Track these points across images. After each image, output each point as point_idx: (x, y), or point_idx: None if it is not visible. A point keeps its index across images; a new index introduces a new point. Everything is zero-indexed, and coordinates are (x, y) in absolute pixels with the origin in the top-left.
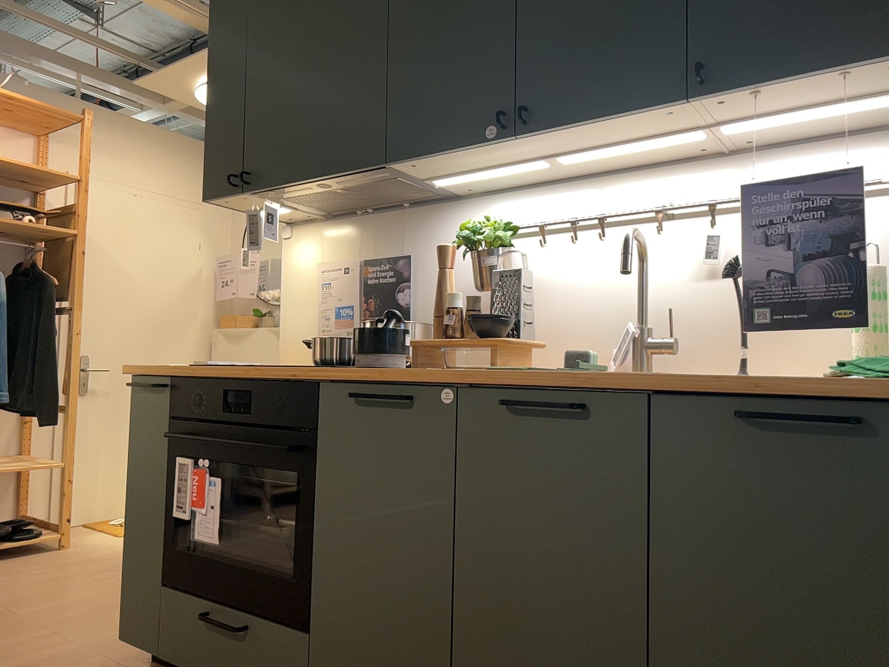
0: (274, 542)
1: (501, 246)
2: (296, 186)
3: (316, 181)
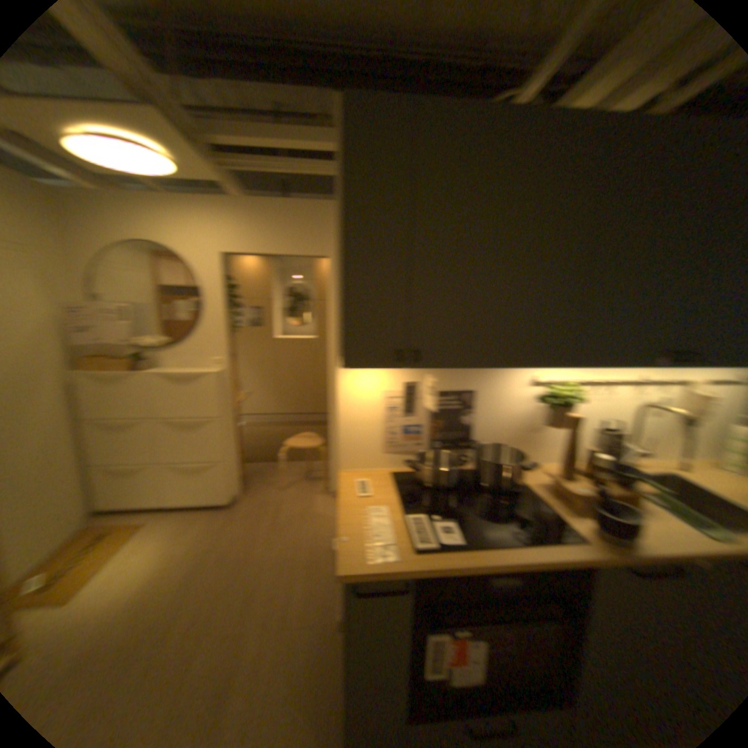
0: (522, 659)
1: (573, 401)
2: (468, 367)
3: (494, 367)
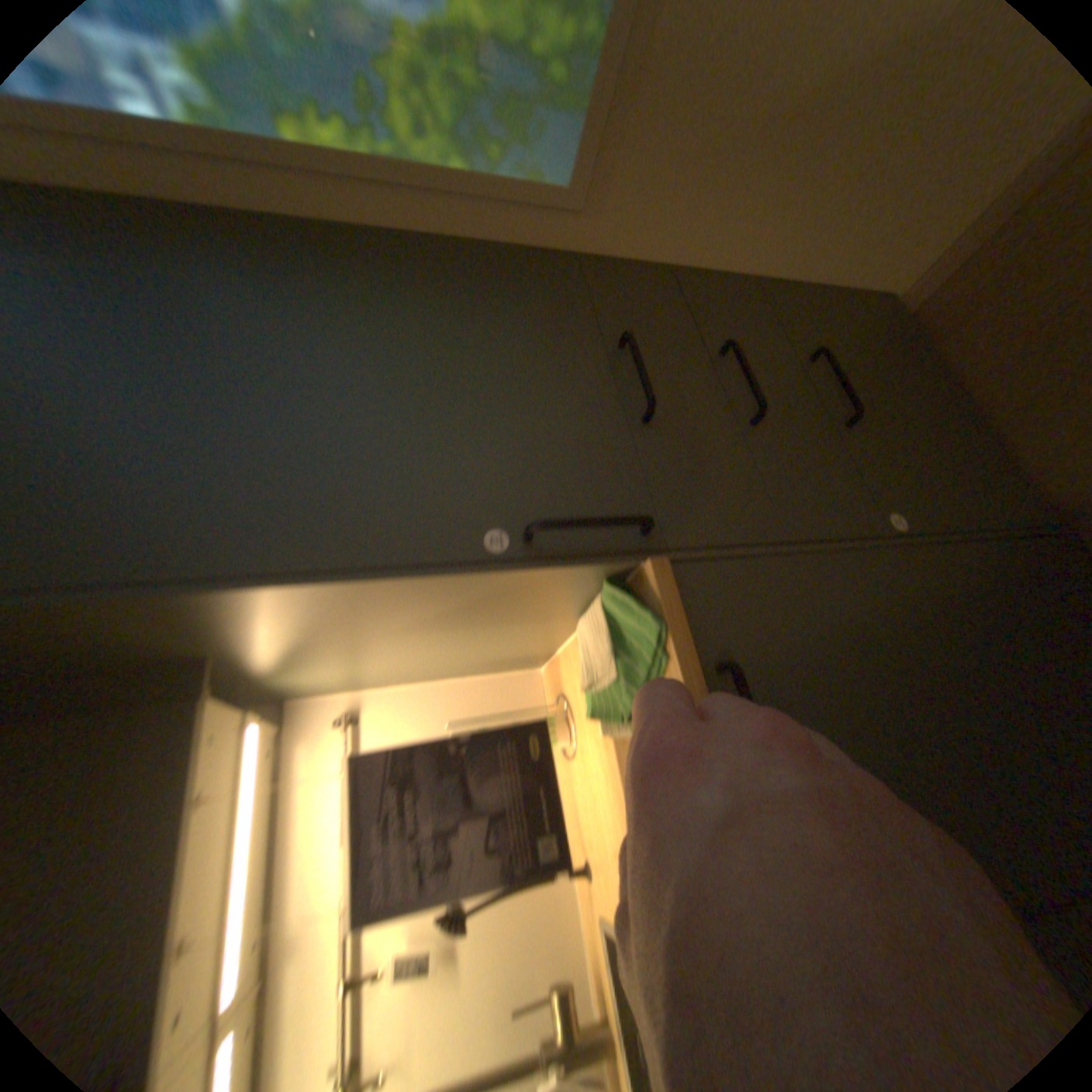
0: None
1: None
2: None
3: None
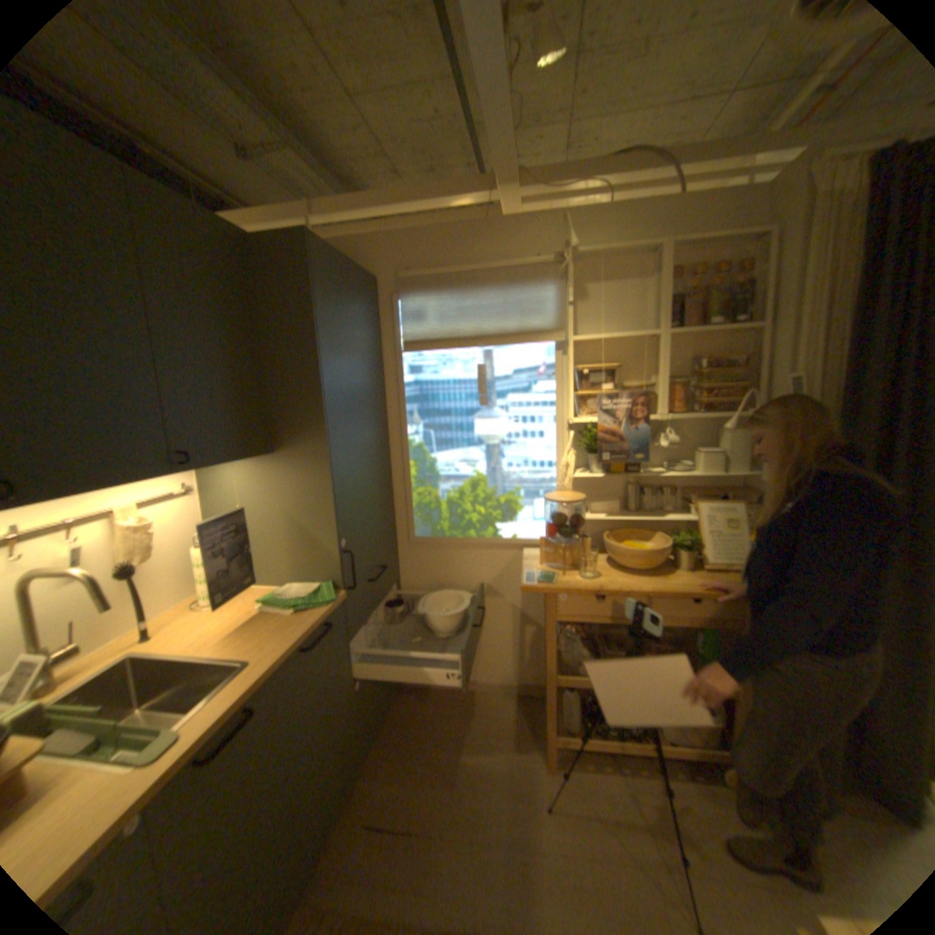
0: None
1: None
2: None
3: None
